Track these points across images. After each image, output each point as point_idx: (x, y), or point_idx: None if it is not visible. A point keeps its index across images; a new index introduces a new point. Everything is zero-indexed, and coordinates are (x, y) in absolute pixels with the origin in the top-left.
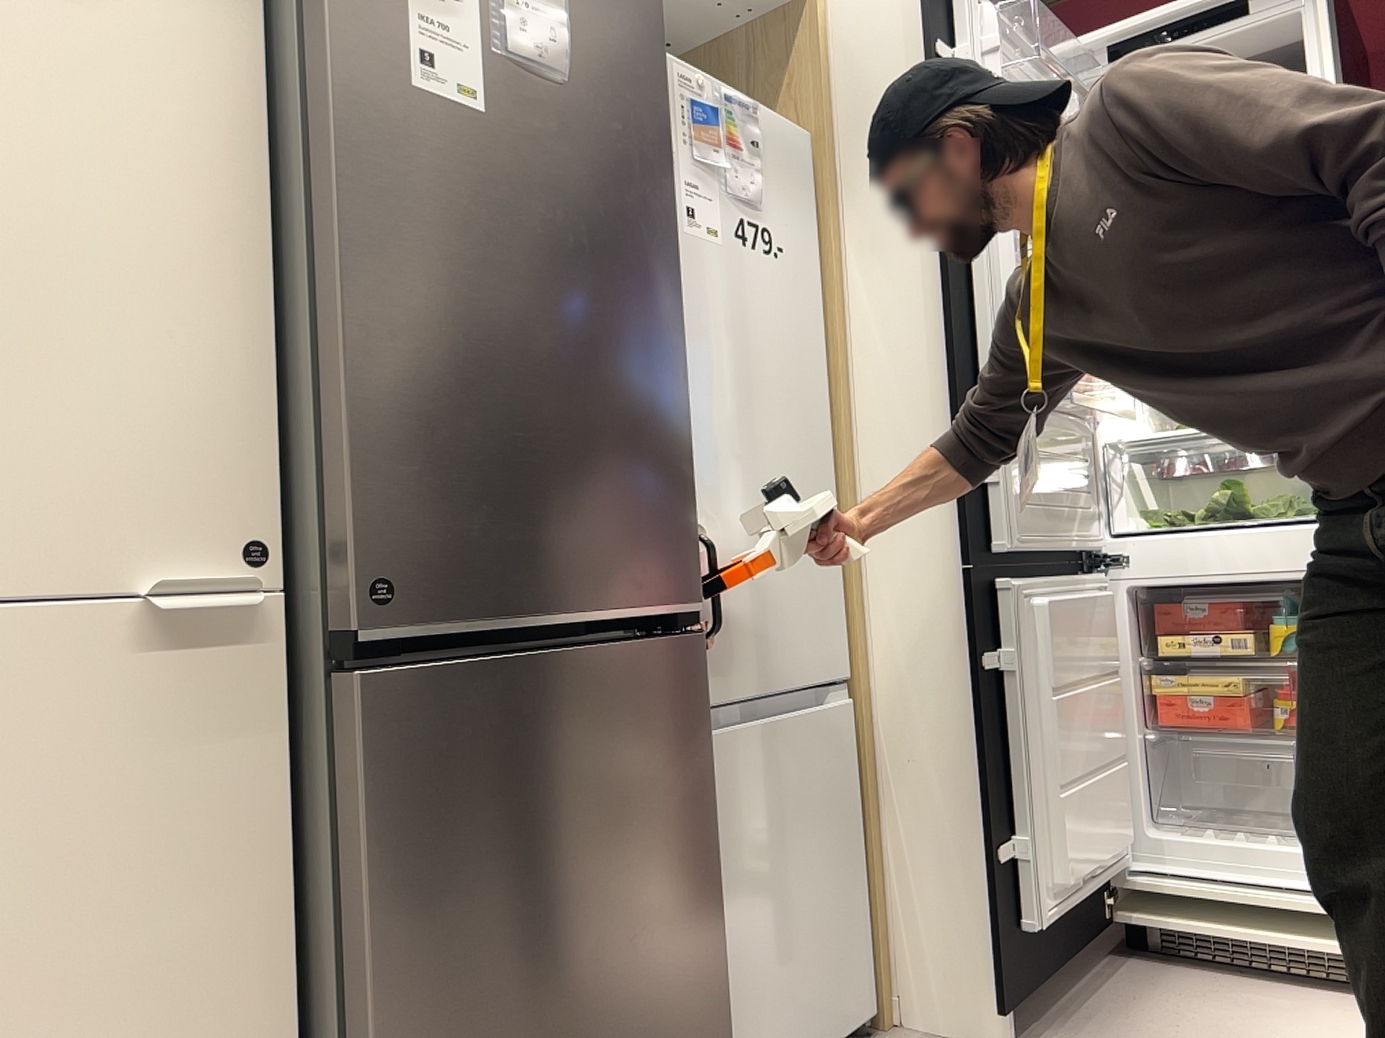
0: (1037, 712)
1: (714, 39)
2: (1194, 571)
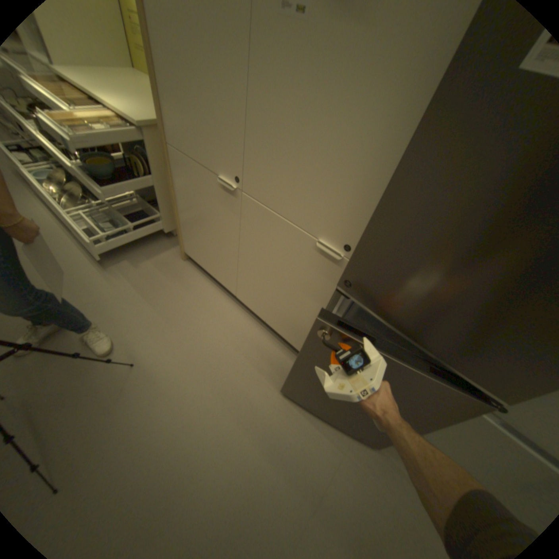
0: None
1: None
2: None
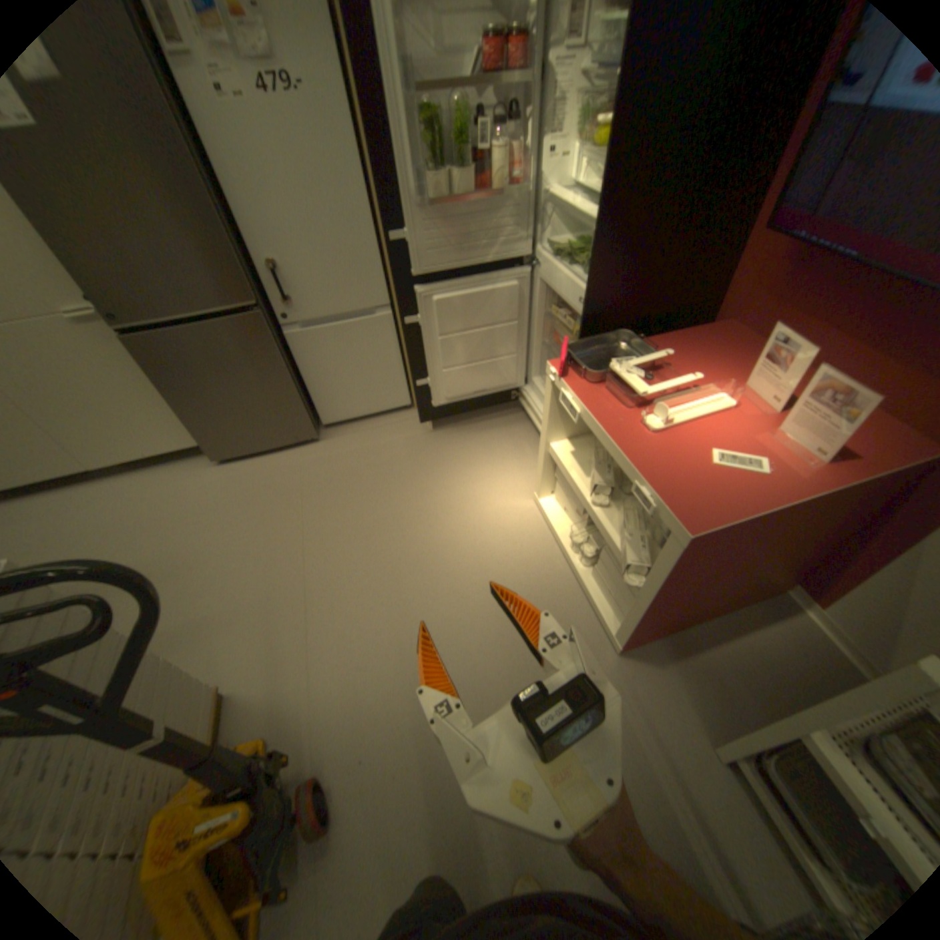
0: (434, 341)
1: None
2: (552, 284)
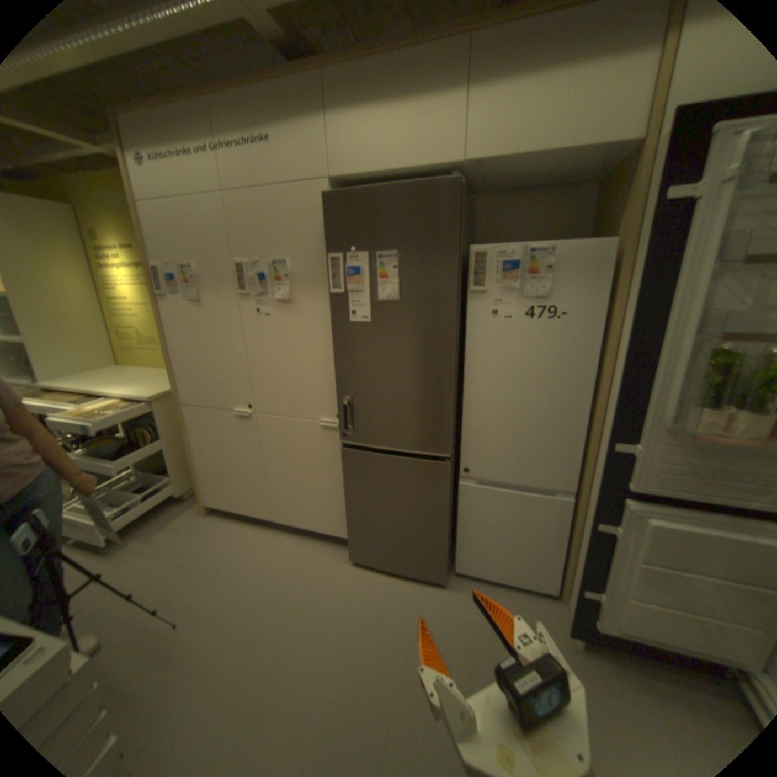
0: (633, 563)
1: (621, 161)
2: None
